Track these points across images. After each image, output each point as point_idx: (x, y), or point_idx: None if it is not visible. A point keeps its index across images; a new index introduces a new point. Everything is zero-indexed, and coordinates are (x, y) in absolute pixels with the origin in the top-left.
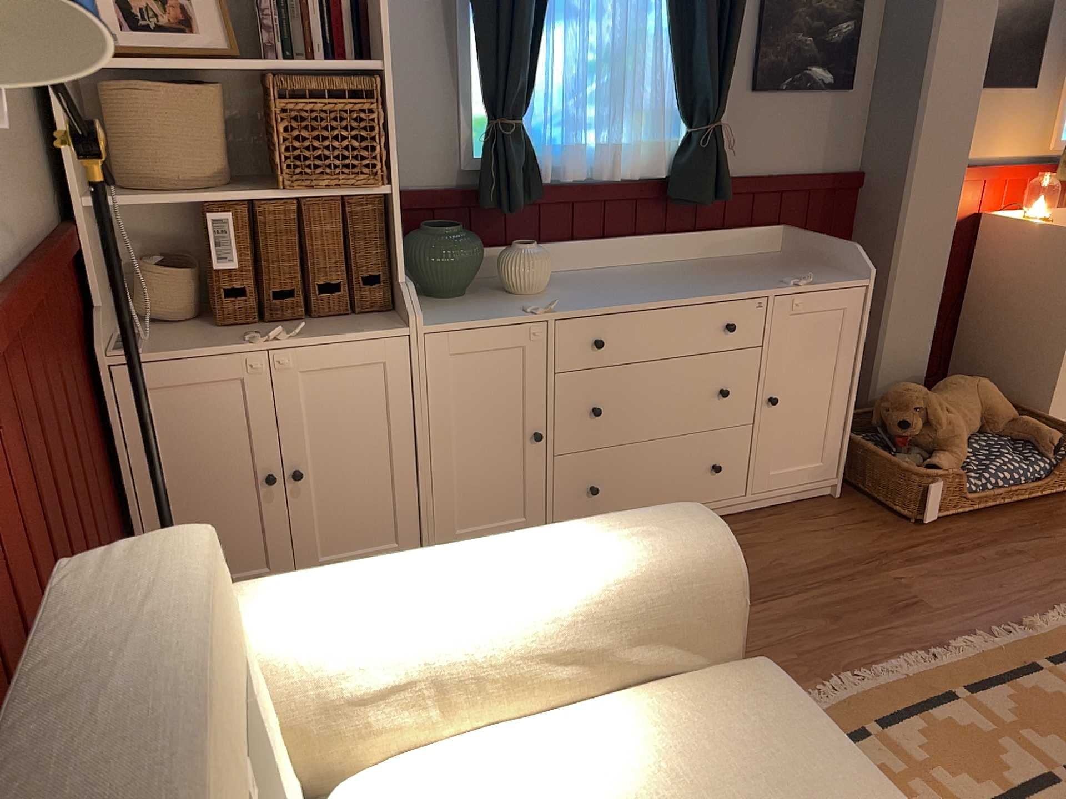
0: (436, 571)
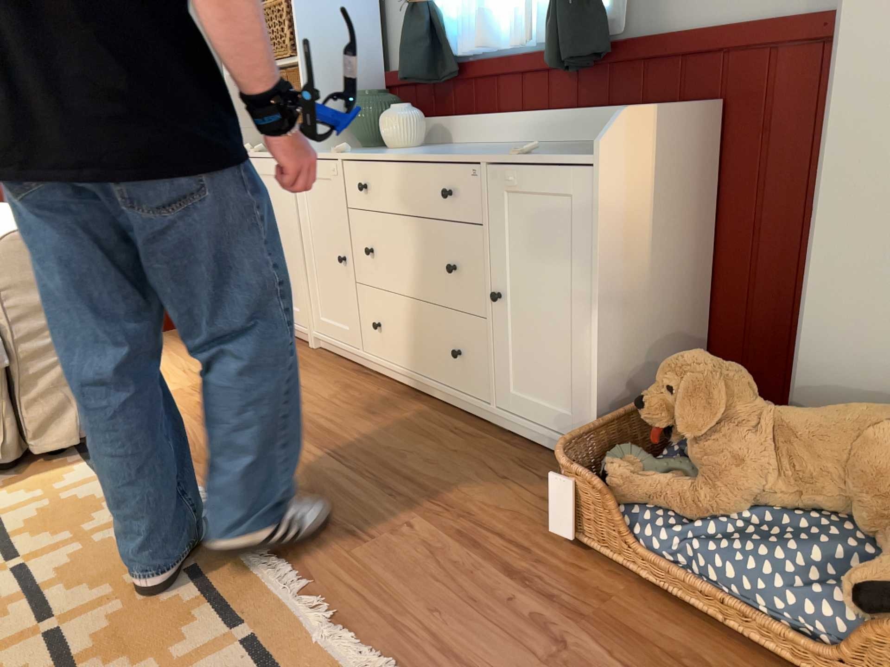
0: (8, 214)
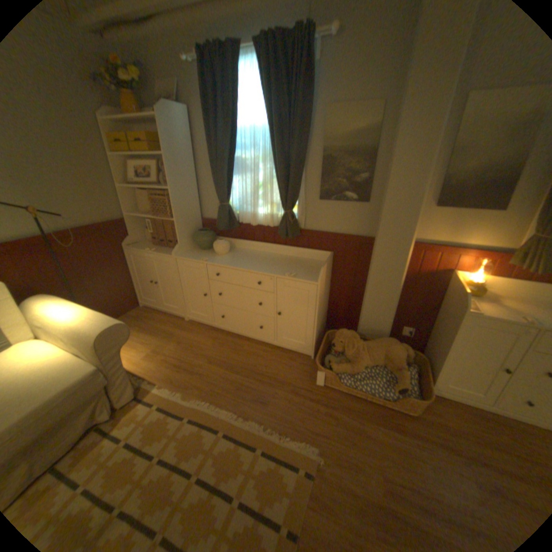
0: (62, 310)
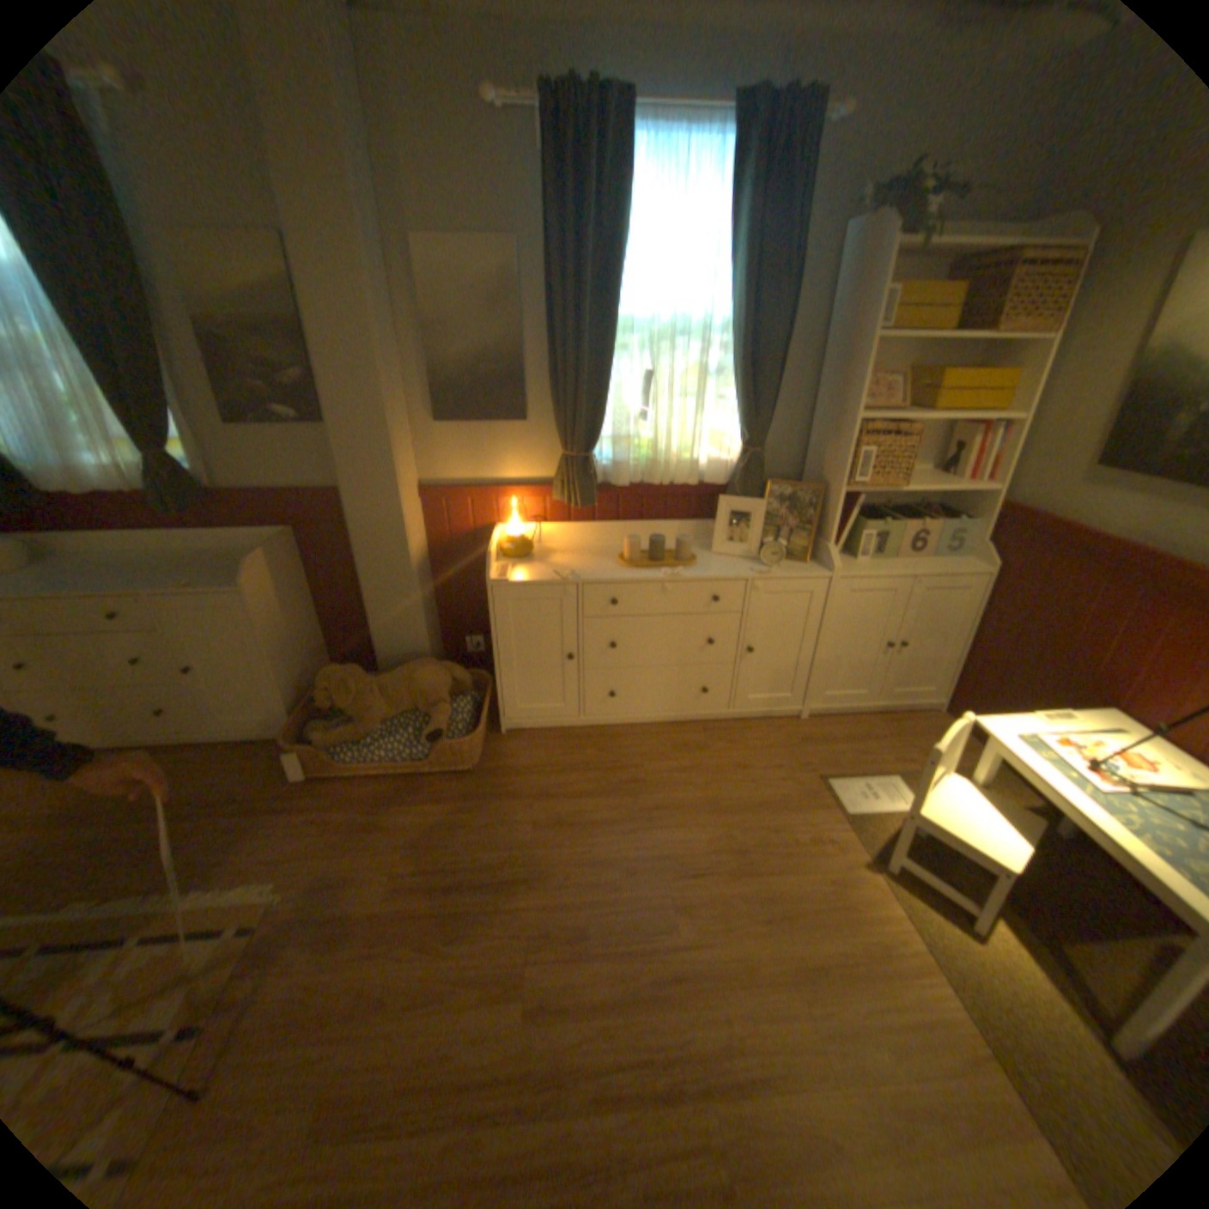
0: None
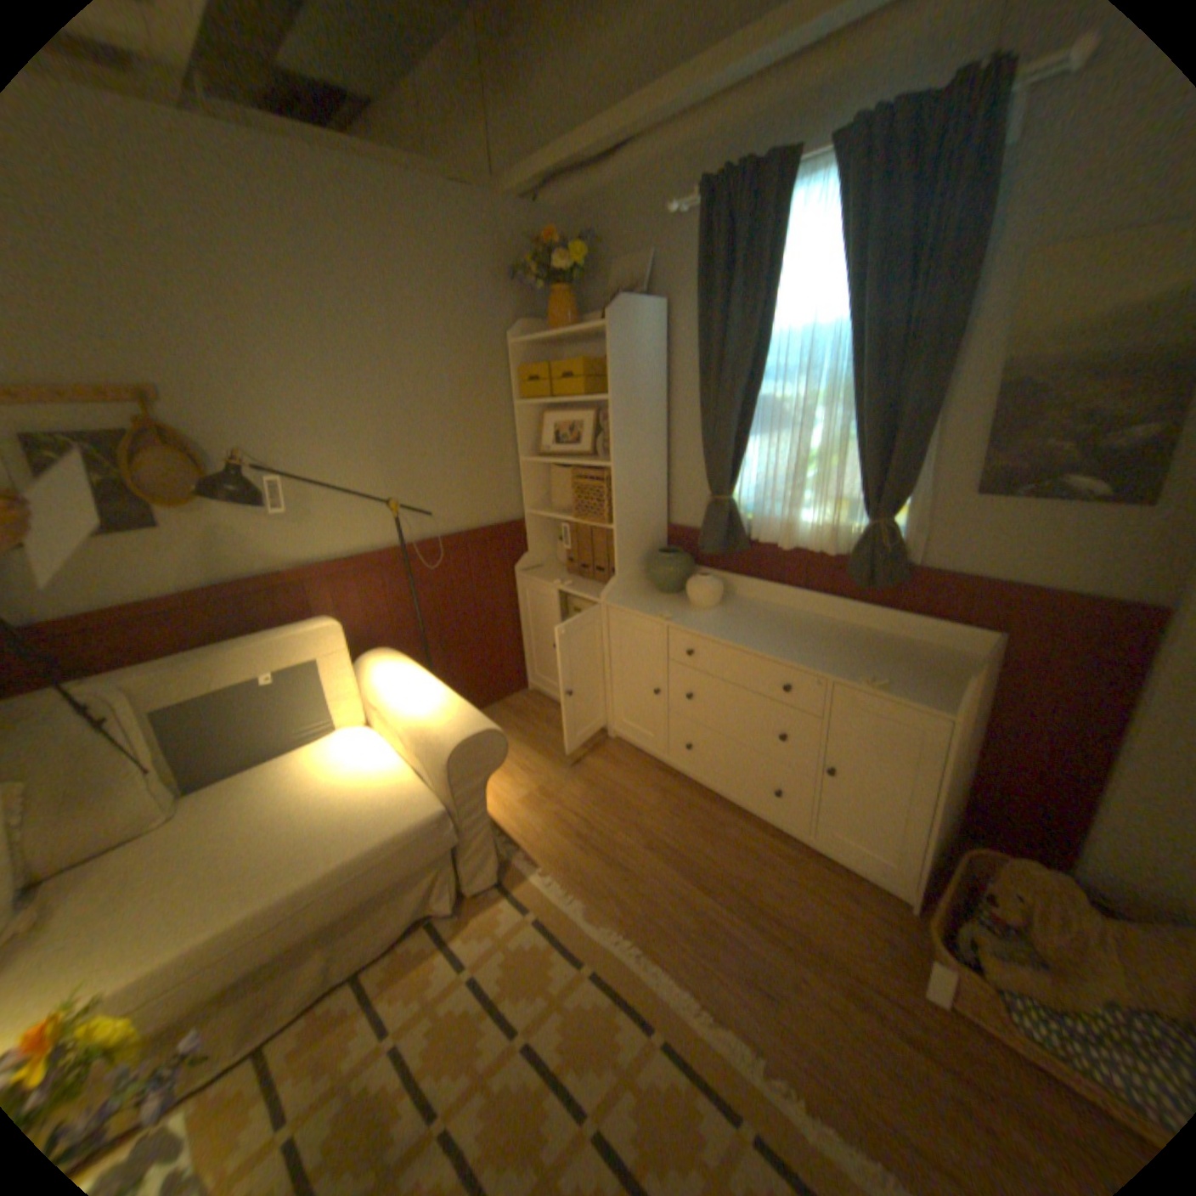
0: (410, 684)
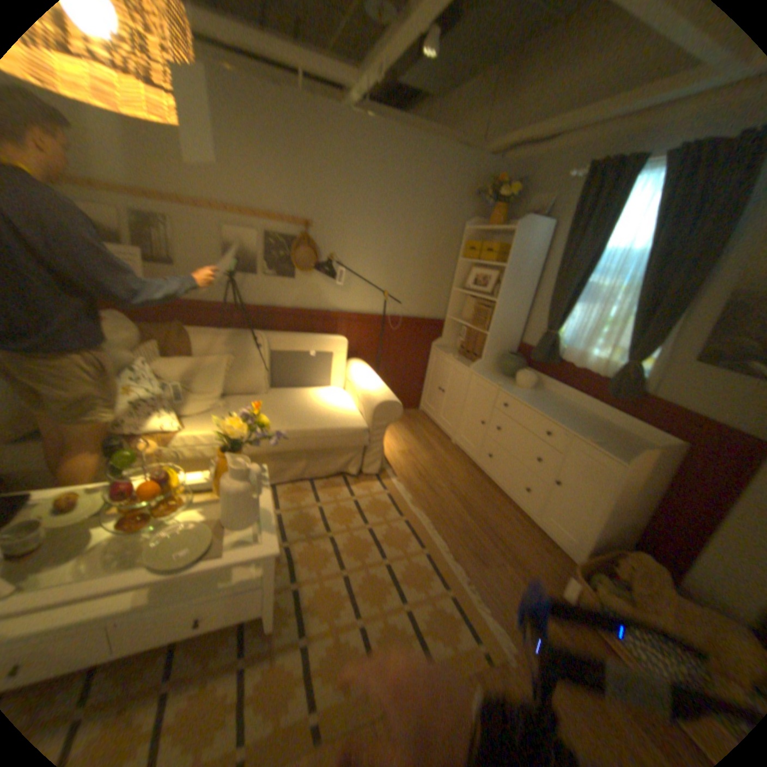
0: (367, 375)
